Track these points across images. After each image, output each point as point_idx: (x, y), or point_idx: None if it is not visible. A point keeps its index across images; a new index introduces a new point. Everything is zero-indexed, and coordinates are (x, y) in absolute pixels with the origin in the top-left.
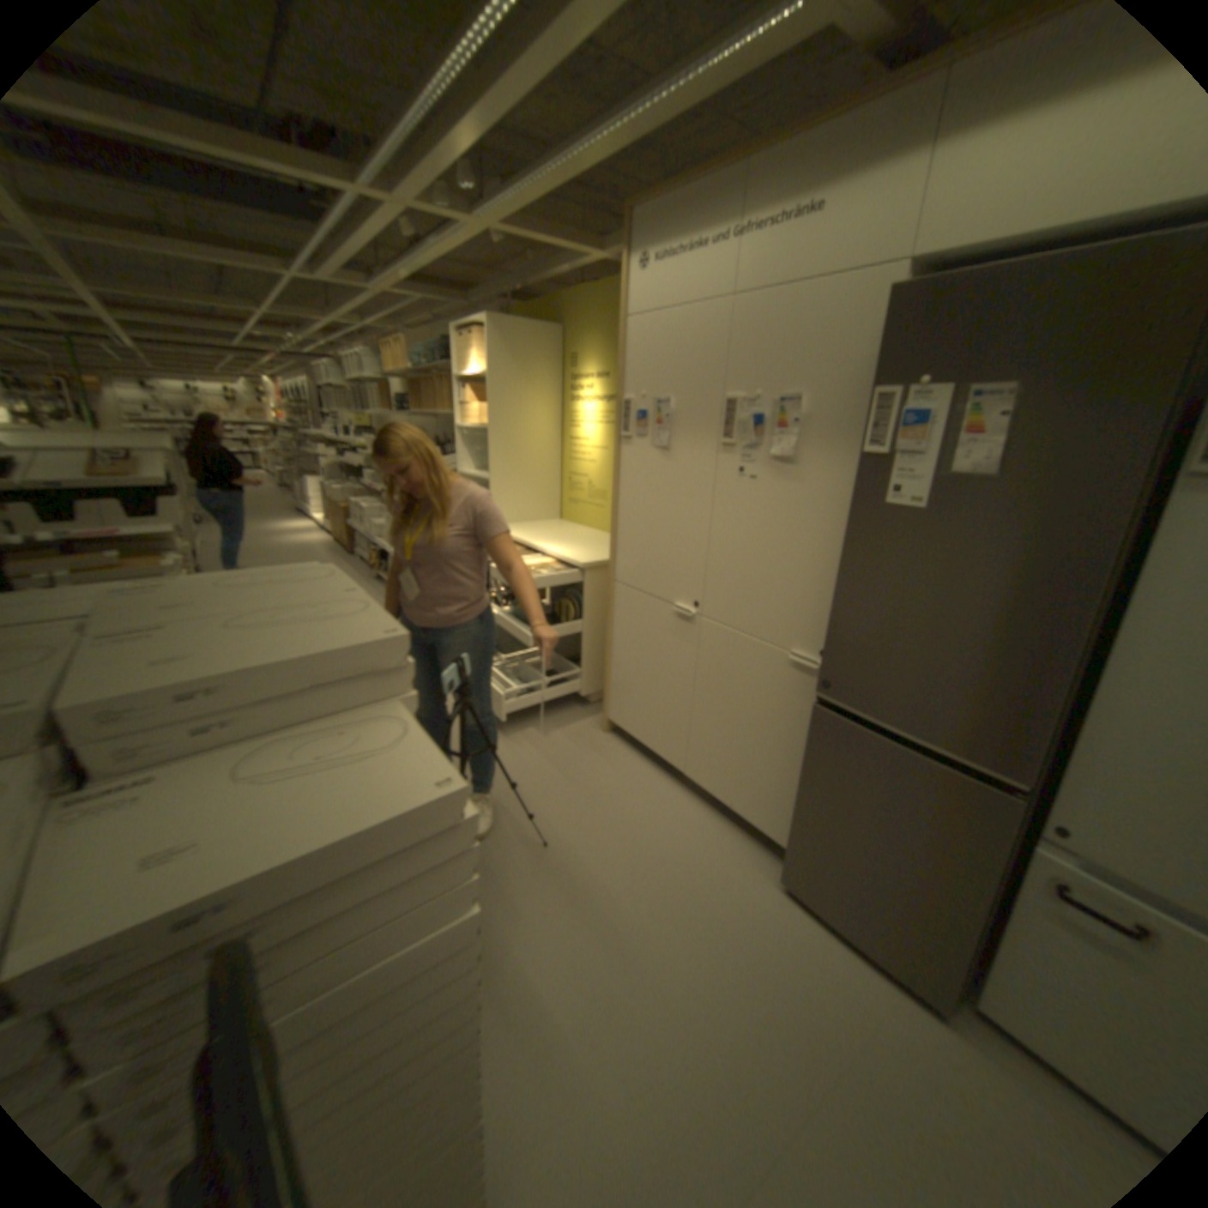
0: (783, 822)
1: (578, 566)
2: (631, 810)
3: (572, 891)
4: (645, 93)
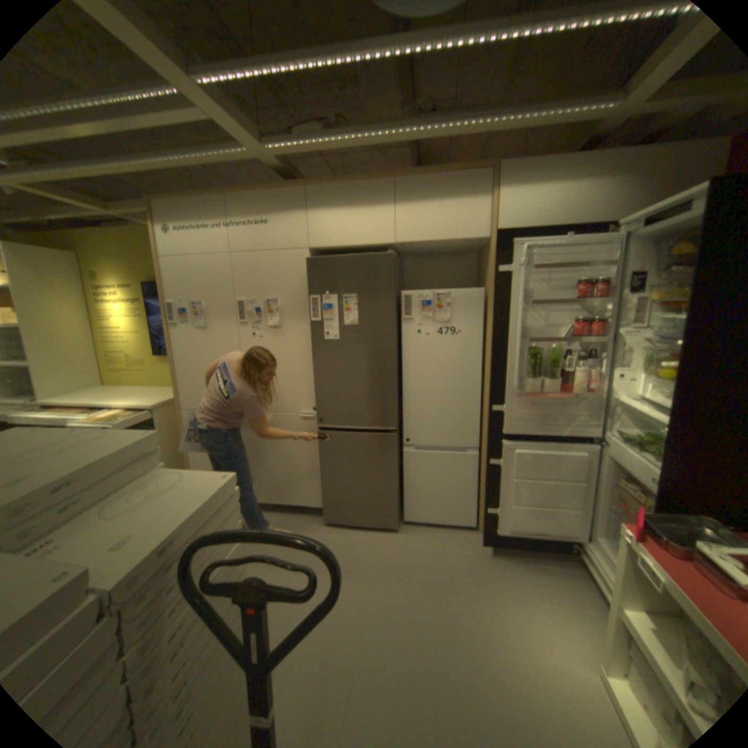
0: (316, 495)
1: (145, 409)
2: None
3: None
4: (163, 154)
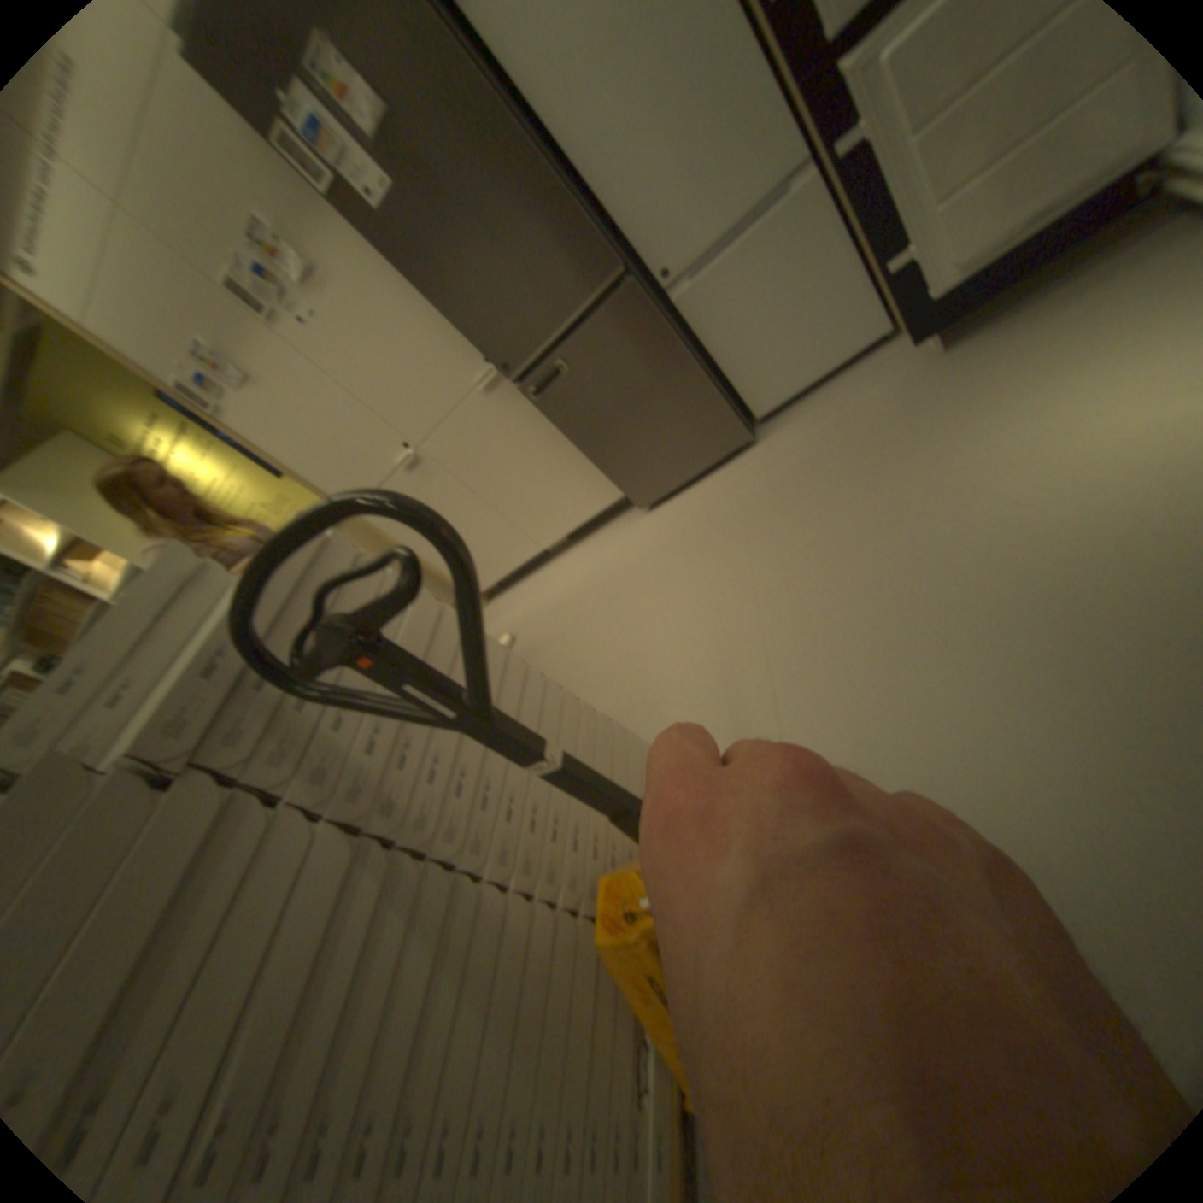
0: (603, 481)
1: None
2: (544, 599)
3: (561, 658)
4: None
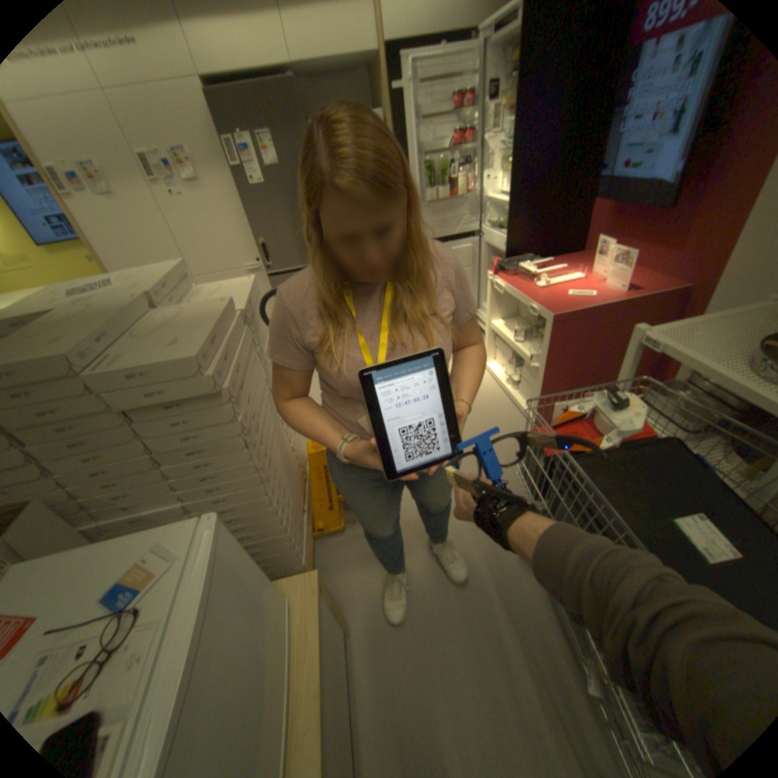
0: None
1: None
2: None
3: None
4: None
